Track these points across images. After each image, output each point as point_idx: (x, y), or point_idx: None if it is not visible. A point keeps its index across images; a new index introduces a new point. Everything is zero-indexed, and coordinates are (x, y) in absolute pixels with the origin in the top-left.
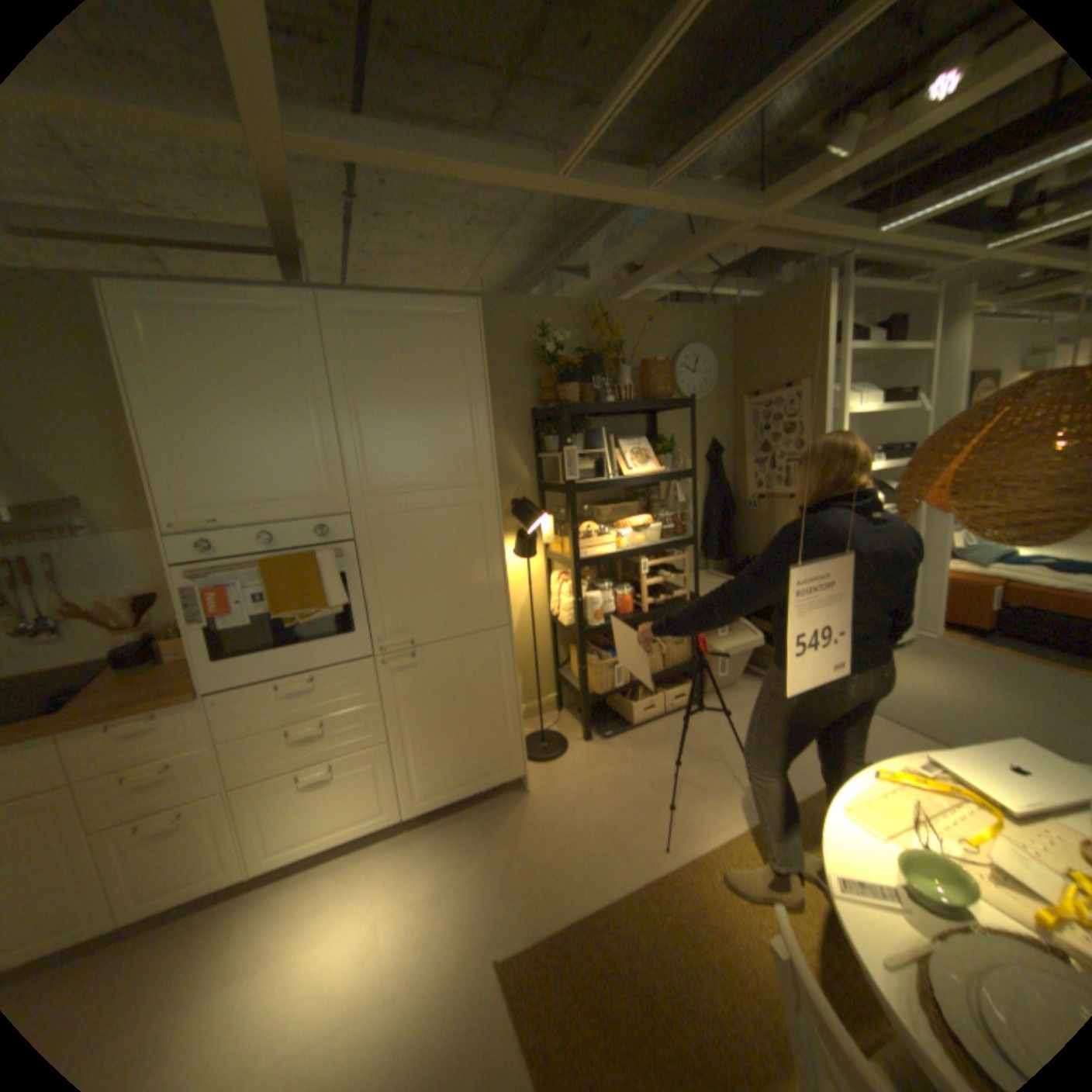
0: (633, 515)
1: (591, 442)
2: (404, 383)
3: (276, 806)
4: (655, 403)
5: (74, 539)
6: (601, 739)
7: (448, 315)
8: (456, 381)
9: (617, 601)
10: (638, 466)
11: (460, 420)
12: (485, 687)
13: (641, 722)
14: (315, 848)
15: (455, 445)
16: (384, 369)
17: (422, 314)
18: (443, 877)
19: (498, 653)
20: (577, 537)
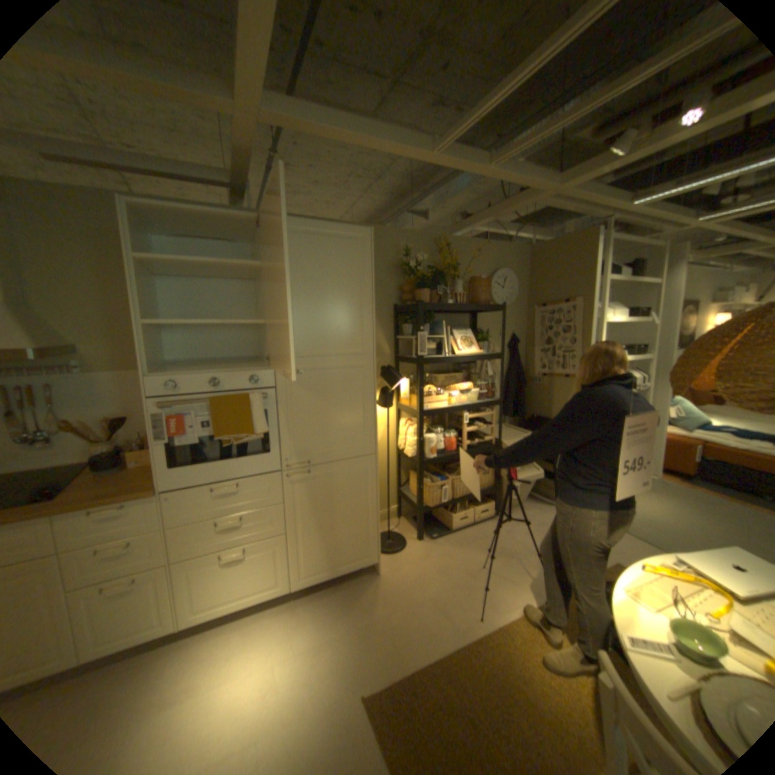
0: (459, 382)
1: (434, 330)
2: (319, 280)
3: (203, 577)
4: (479, 307)
5: (69, 375)
6: (430, 539)
7: (351, 237)
8: (353, 282)
9: (446, 441)
10: (466, 348)
11: (354, 308)
12: (356, 497)
13: (458, 528)
14: (228, 610)
15: (349, 325)
16: (306, 270)
17: (334, 235)
18: (321, 634)
19: (367, 473)
20: (422, 395)
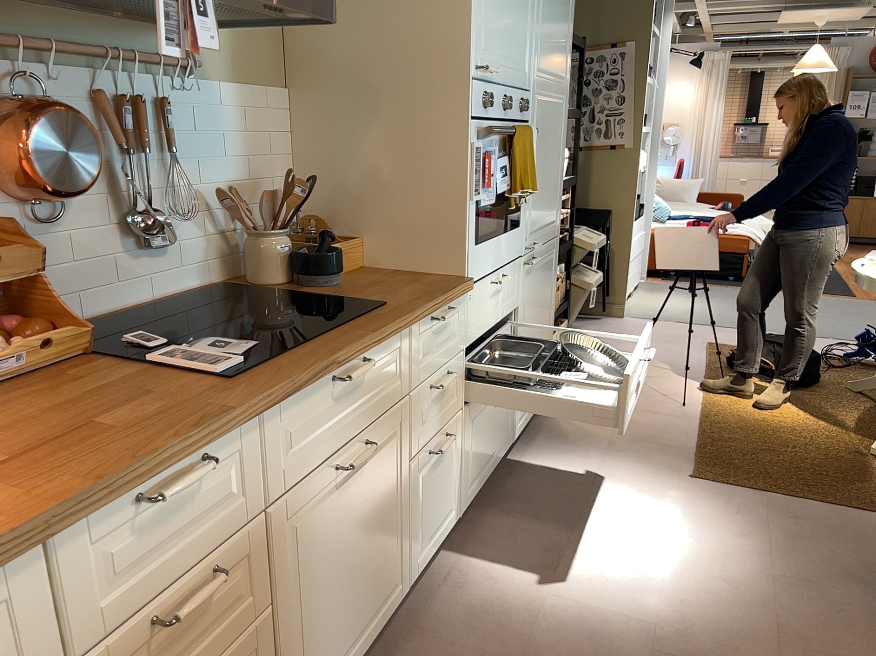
0: None
1: None
2: None
3: (479, 423)
4: None
5: (190, 81)
6: None
7: None
8: None
9: None
10: None
11: (567, 14)
12: (548, 298)
13: None
14: (486, 473)
15: (564, 39)
16: None
17: None
18: (582, 464)
19: (554, 263)
20: None
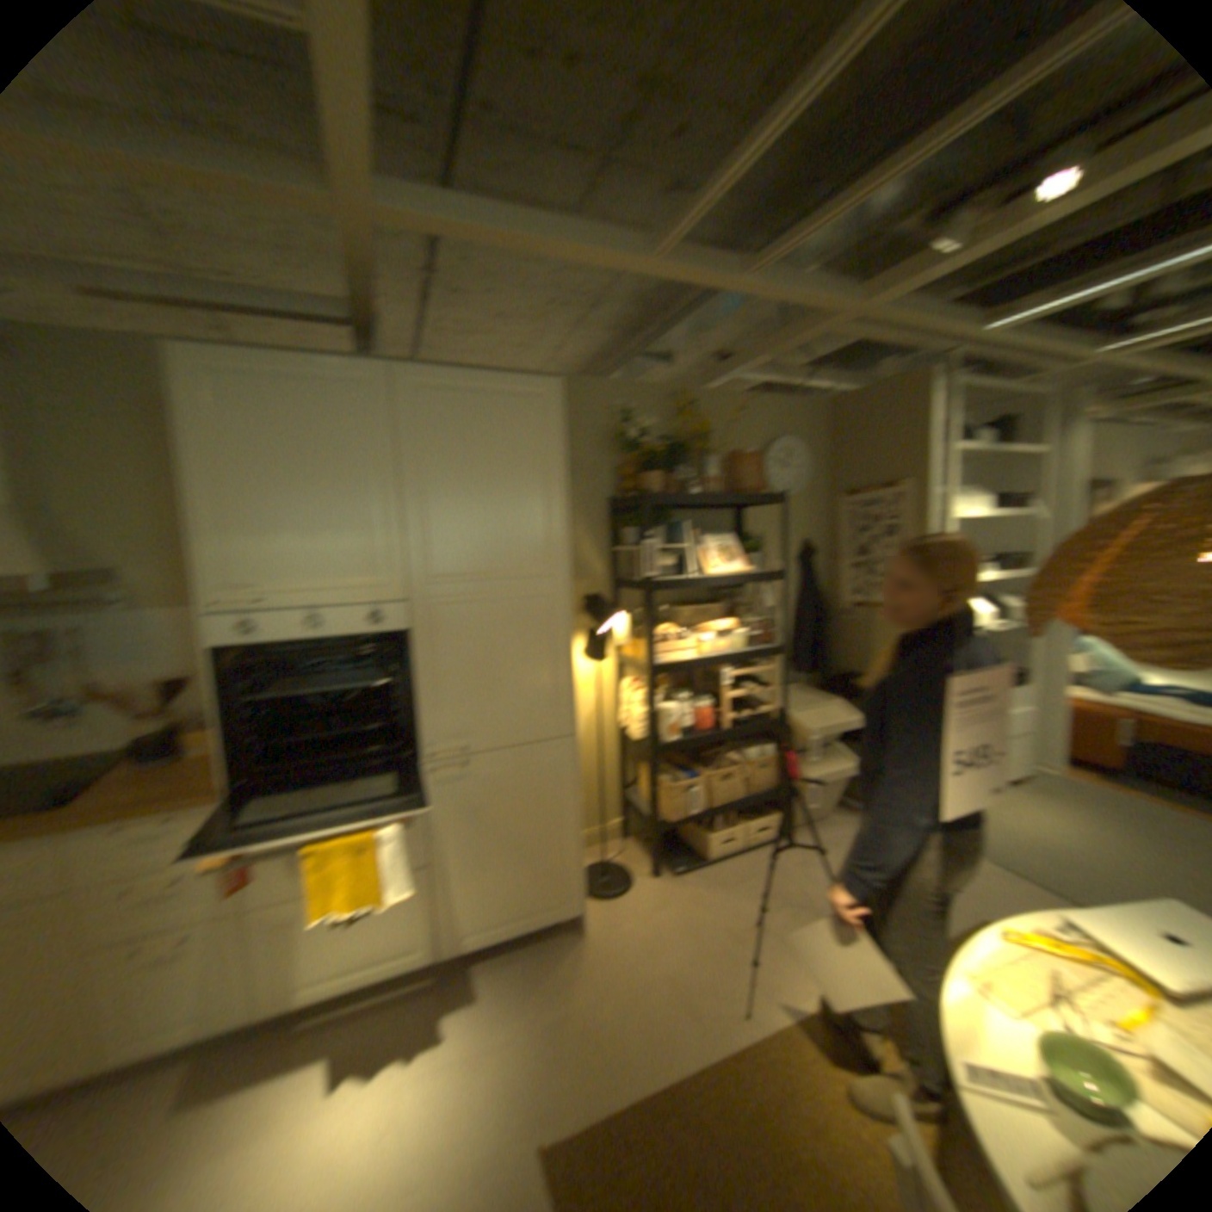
0: (713, 620)
1: (669, 537)
2: (472, 464)
3: (289, 940)
4: (741, 499)
5: (95, 618)
6: (669, 876)
7: (524, 395)
8: (528, 465)
9: (693, 715)
10: (720, 565)
11: (530, 506)
12: (539, 808)
13: (716, 859)
14: (330, 994)
15: (523, 533)
16: (451, 449)
17: (496, 393)
18: (479, 1038)
19: (557, 769)
20: (651, 641)
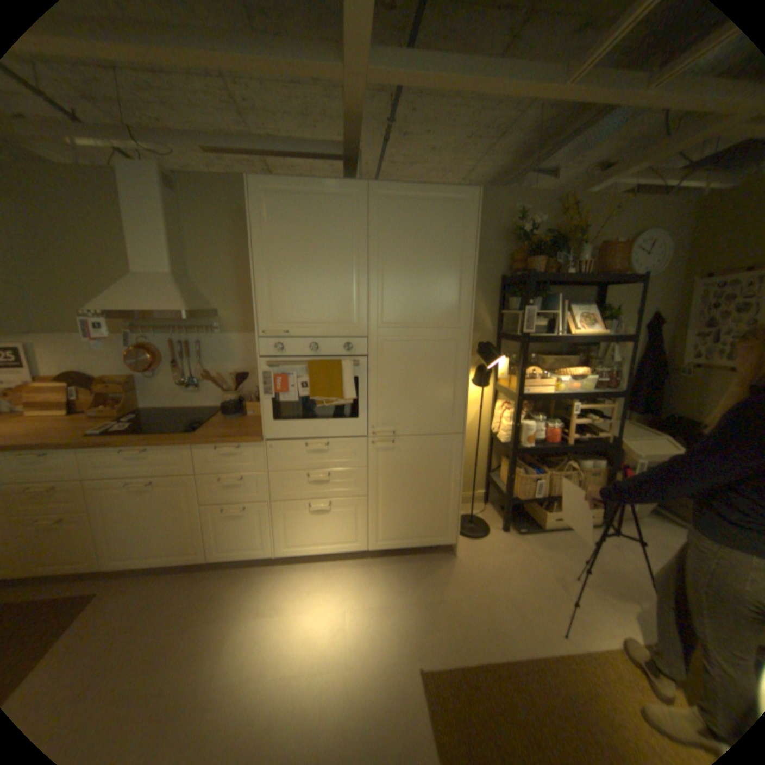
0: (573, 366)
1: (548, 304)
2: (418, 248)
3: (296, 518)
4: (611, 277)
5: (213, 334)
6: (517, 533)
7: (457, 198)
8: (454, 249)
9: (549, 431)
10: (587, 327)
11: (453, 278)
12: (438, 474)
13: (553, 529)
14: (315, 551)
15: (446, 296)
16: (406, 238)
17: (438, 198)
18: (392, 597)
19: (452, 452)
20: (525, 377)
